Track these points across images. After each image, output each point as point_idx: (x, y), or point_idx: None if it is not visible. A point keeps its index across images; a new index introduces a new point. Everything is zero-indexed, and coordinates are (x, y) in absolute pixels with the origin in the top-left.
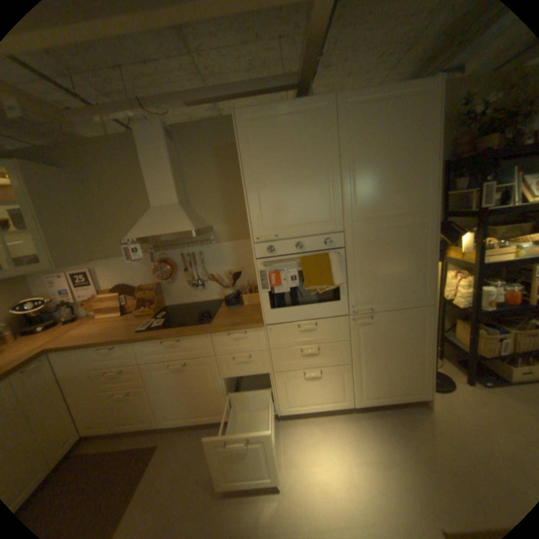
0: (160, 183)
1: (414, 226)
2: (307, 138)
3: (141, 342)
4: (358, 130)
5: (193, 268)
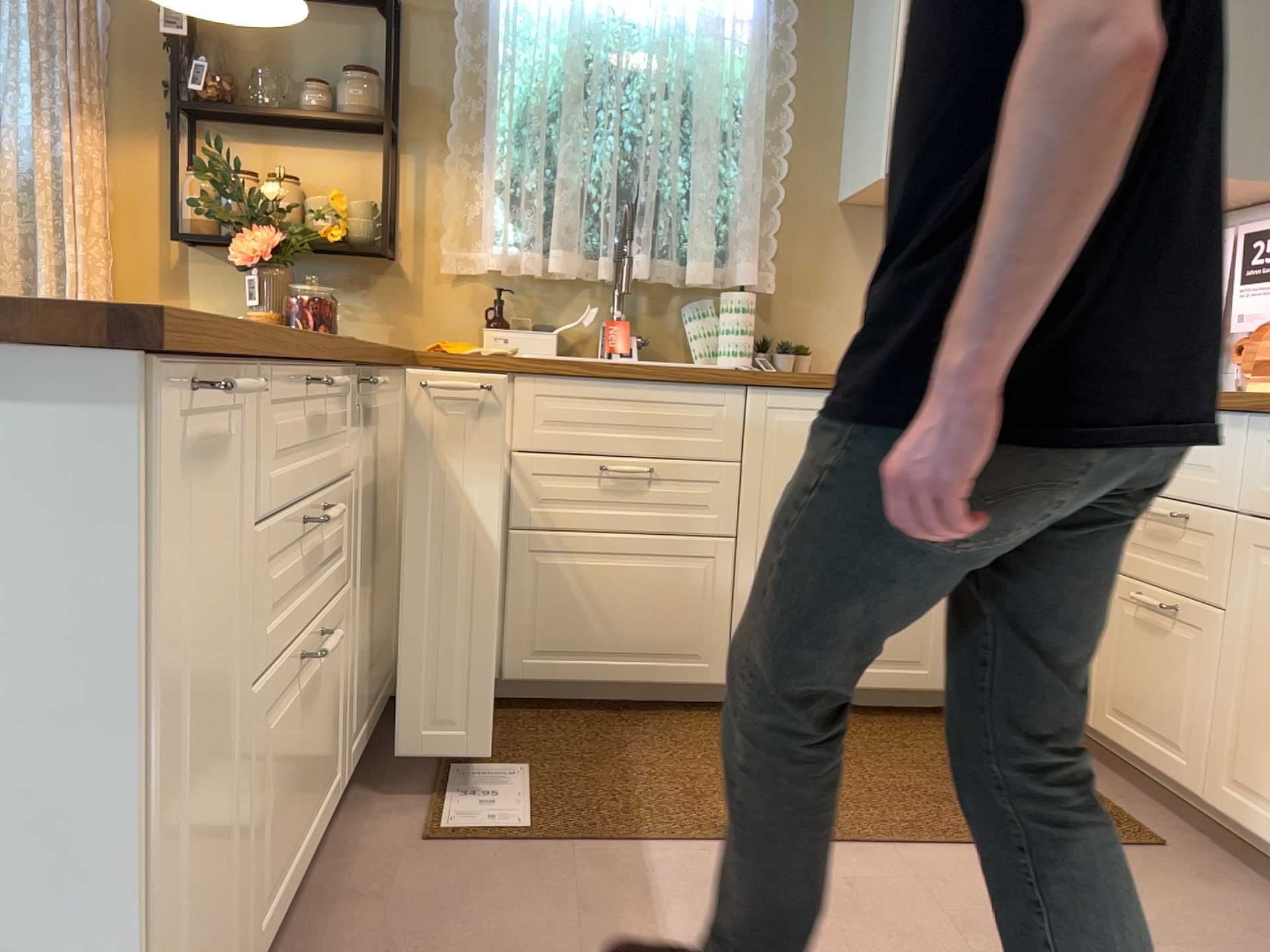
0: None
1: None
2: None
3: None
4: None
5: None
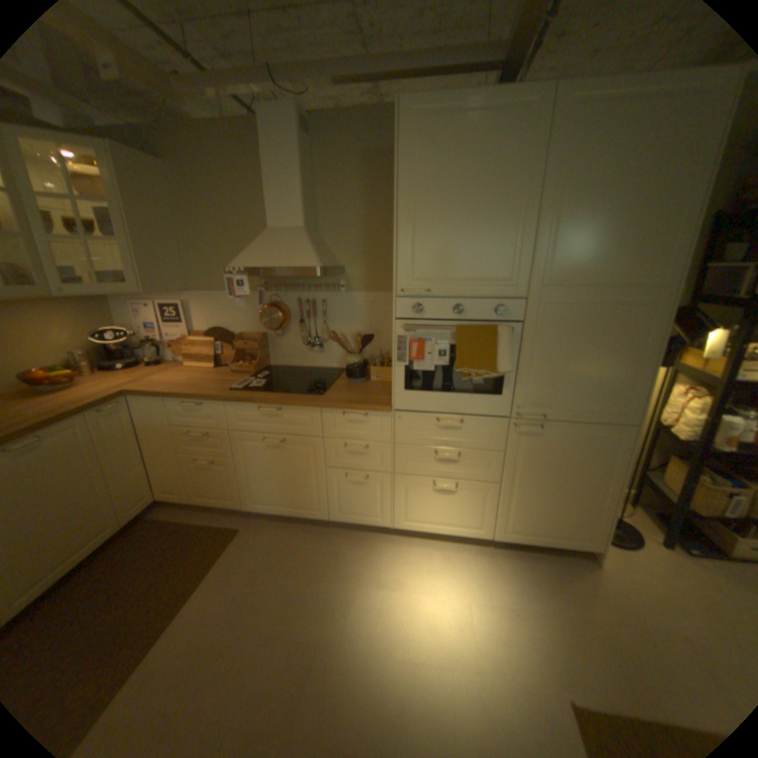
0: (283, 196)
1: (635, 306)
2: (499, 150)
3: (235, 403)
4: (580, 145)
5: (311, 321)
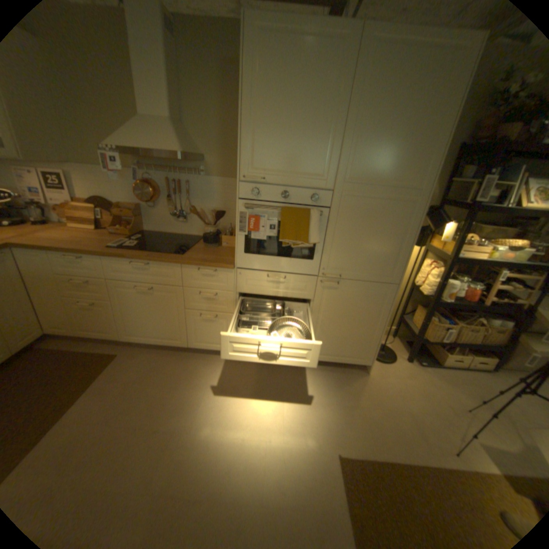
0: (151, 87)
1: (403, 202)
2: (319, 71)
3: (110, 257)
4: (376, 77)
5: (177, 197)
